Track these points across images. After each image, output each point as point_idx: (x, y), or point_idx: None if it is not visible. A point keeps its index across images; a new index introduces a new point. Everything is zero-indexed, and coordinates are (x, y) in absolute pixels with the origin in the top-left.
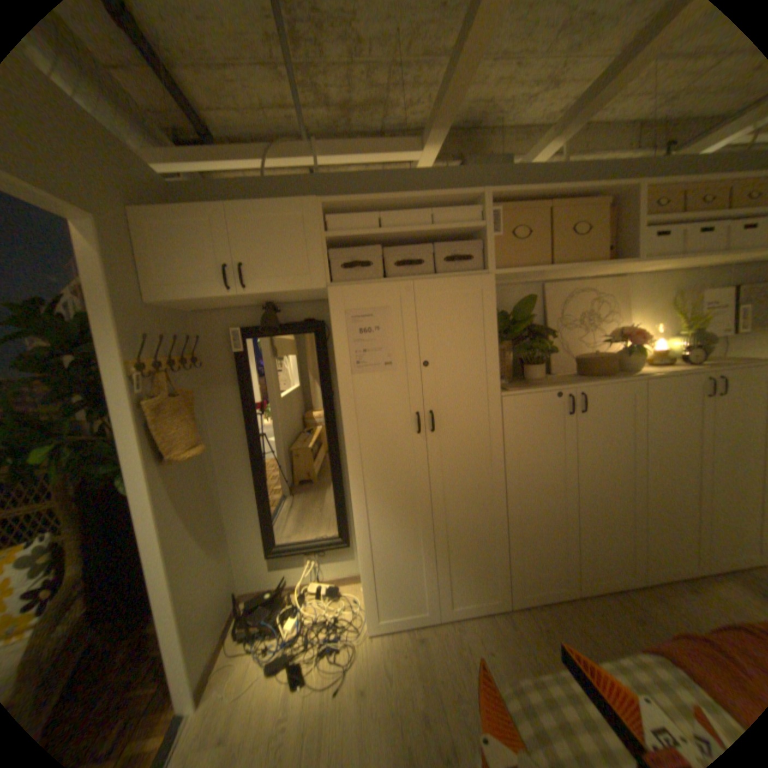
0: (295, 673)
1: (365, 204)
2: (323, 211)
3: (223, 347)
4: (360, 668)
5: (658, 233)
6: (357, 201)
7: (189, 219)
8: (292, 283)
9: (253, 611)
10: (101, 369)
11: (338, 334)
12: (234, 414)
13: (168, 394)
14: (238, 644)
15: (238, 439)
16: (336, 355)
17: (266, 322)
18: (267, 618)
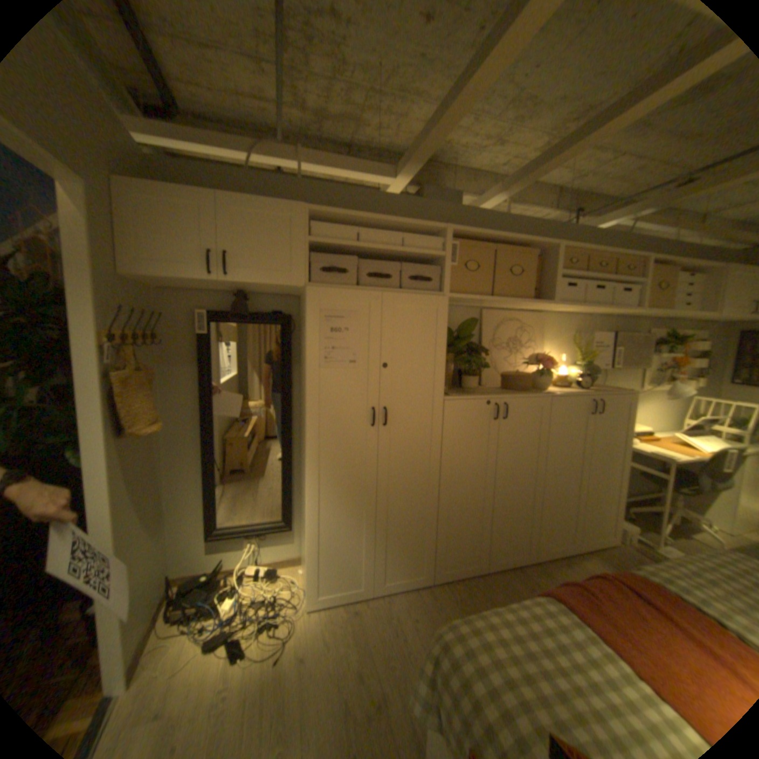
0: (233, 649)
1: (347, 218)
2: (307, 217)
3: (184, 327)
4: (298, 640)
5: (568, 283)
6: (340, 214)
7: (176, 199)
8: (272, 277)
9: (187, 594)
10: (70, 336)
11: (311, 330)
12: (188, 395)
13: (128, 368)
14: (170, 626)
15: (189, 420)
16: (306, 349)
17: (233, 309)
18: (203, 600)
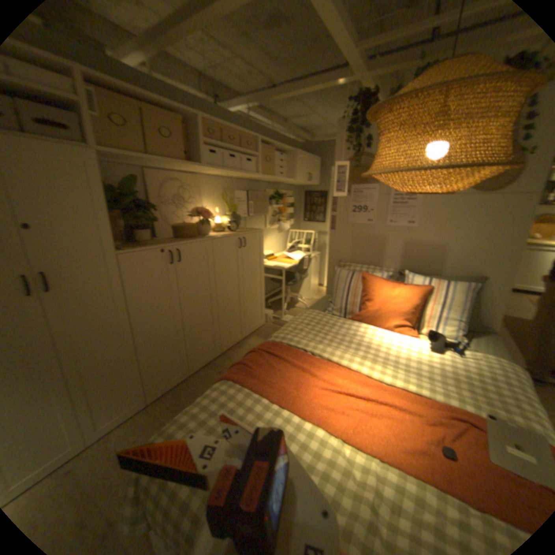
0: None
1: None
2: None
3: None
4: None
5: (210, 150)
6: None
7: None
8: None
9: None
10: None
11: None
12: None
13: None
14: None
15: None
16: None
17: None
18: None
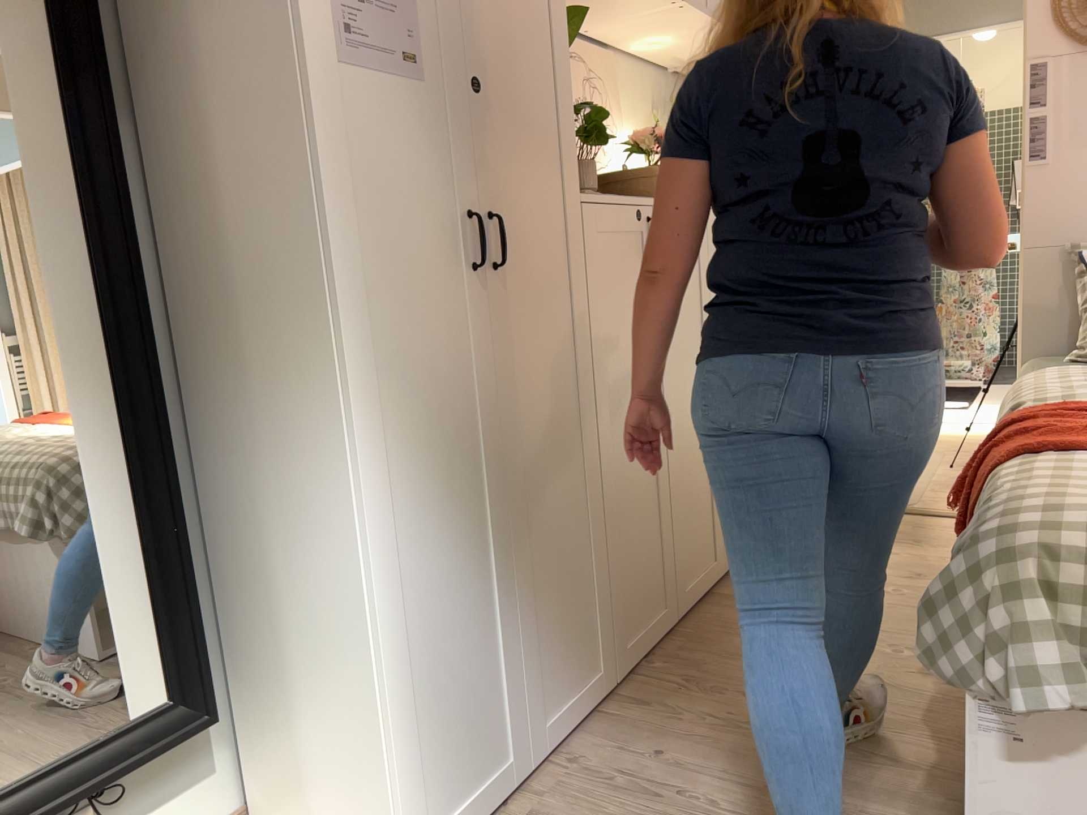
0: None
1: None
2: None
3: None
4: None
5: None
6: None
7: None
8: None
9: None
10: None
11: None
12: None
13: None
14: None
15: None
16: None
17: None
18: None
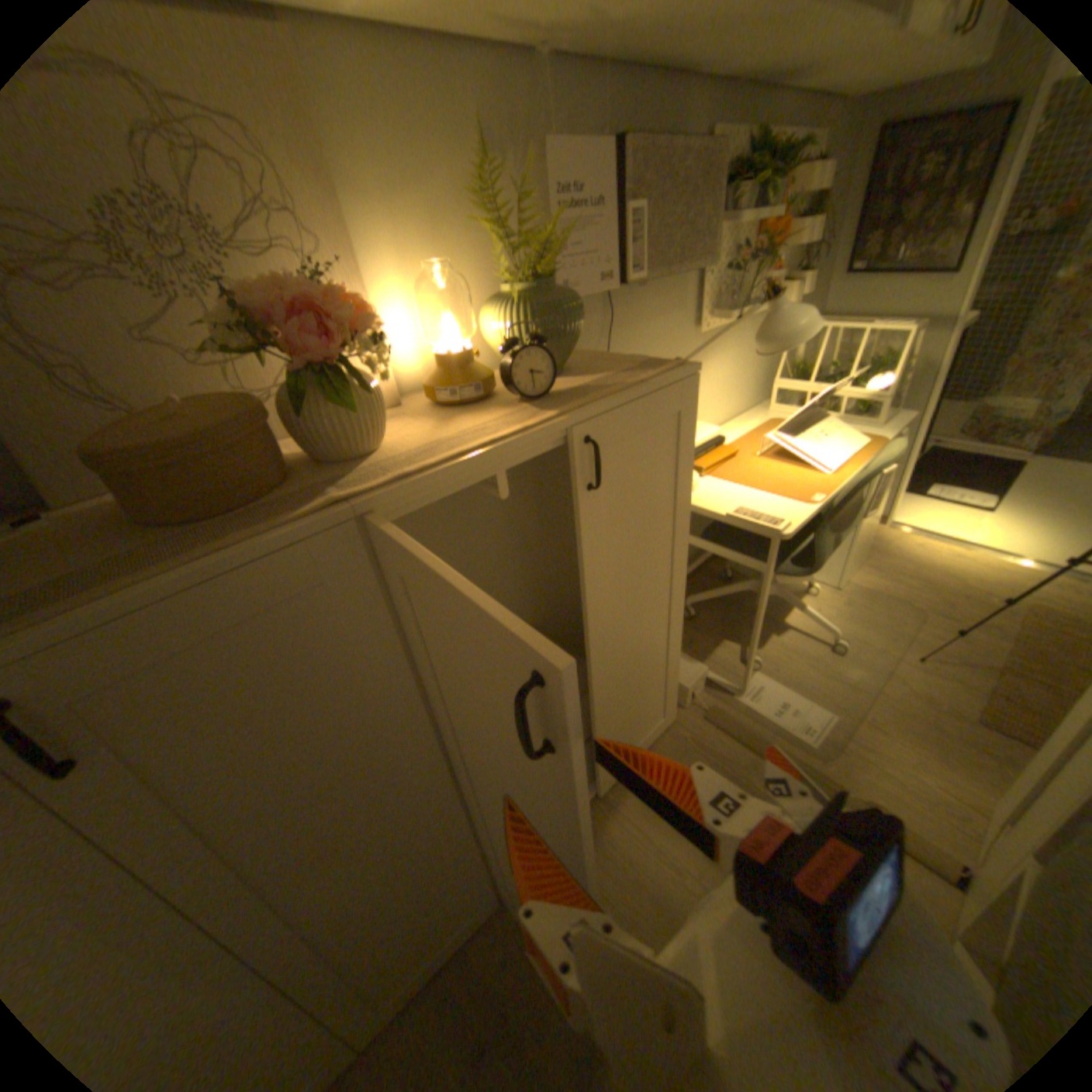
0: None
1: None
2: None
3: None
4: None
5: None
6: None
7: None
8: None
9: None
10: None
11: None
12: None
13: None
14: None
15: None
16: None
17: None
18: None
